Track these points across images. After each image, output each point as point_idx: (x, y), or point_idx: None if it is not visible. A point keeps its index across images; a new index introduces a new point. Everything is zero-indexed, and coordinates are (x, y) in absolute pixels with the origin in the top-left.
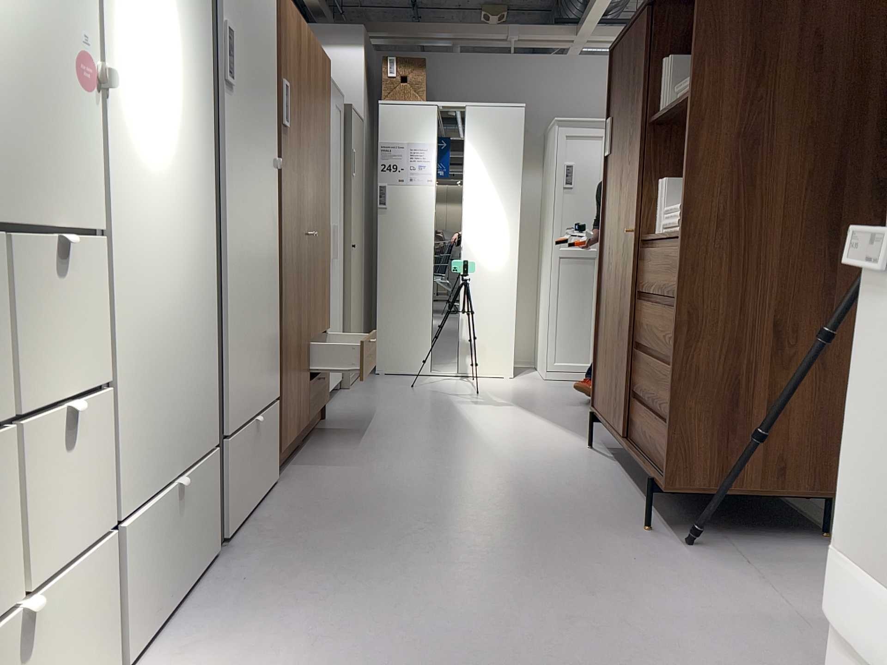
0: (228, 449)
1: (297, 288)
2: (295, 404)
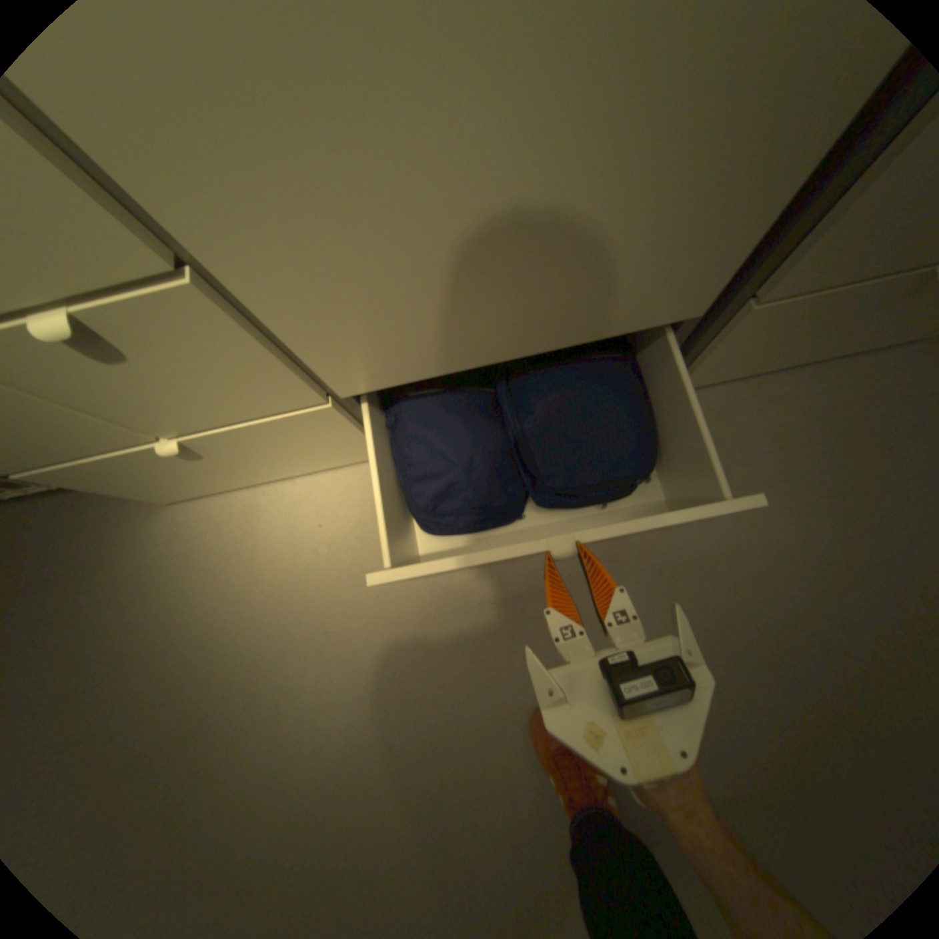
0: (755, 314)
1: None
2: None
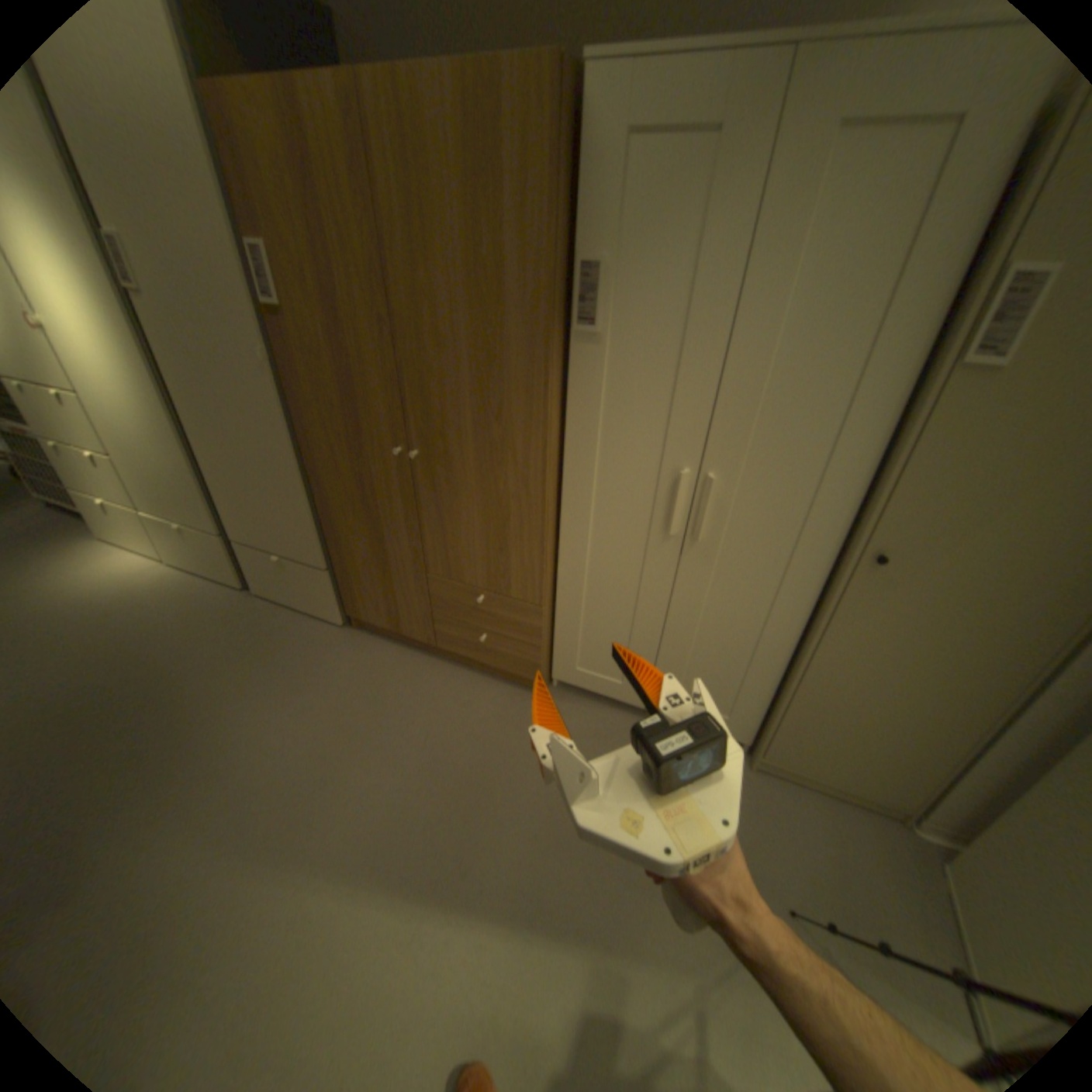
0: (236, 548)
1: (365, 502)
2: (381, 603)
